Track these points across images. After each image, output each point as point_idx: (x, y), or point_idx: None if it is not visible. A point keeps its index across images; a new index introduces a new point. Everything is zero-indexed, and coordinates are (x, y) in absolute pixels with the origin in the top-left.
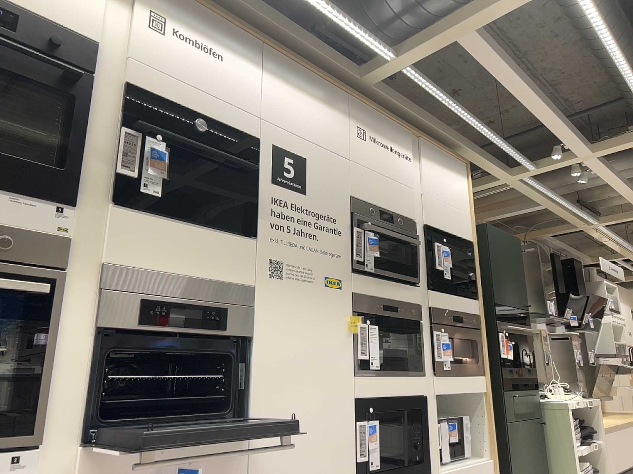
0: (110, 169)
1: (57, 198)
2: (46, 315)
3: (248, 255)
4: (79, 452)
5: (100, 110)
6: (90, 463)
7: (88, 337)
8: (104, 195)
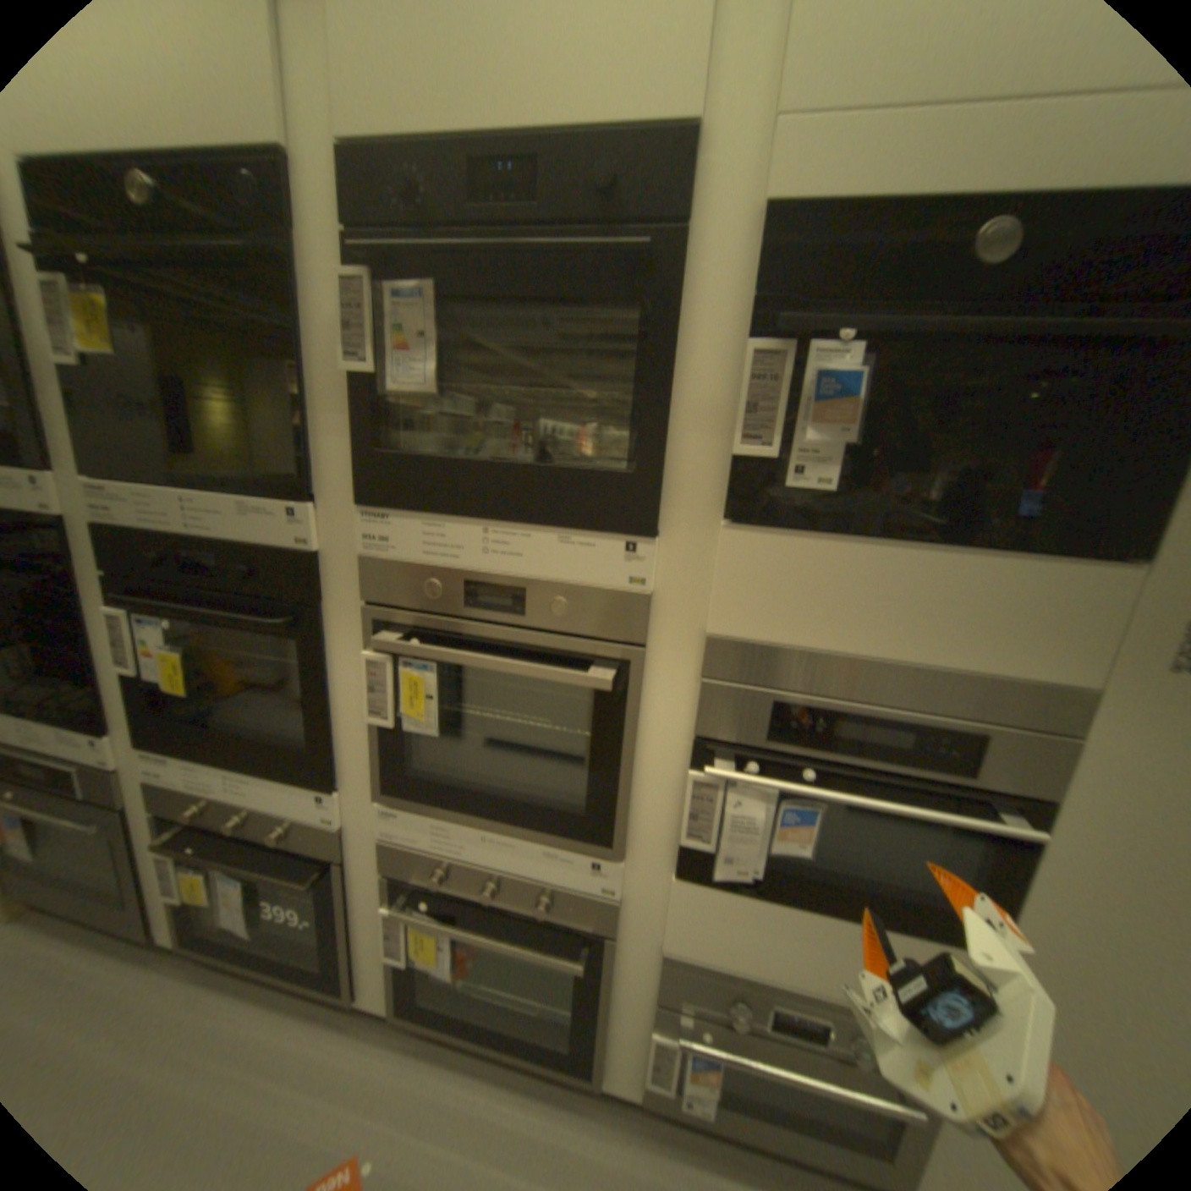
0: (725, 446)
1: (627, 526)
2: (620, 711)
3: (1103, 613)
4: (673, 885)
5: (704, 309)
6: (687, 902)
7: (685, 744)
8: (711, 507)
